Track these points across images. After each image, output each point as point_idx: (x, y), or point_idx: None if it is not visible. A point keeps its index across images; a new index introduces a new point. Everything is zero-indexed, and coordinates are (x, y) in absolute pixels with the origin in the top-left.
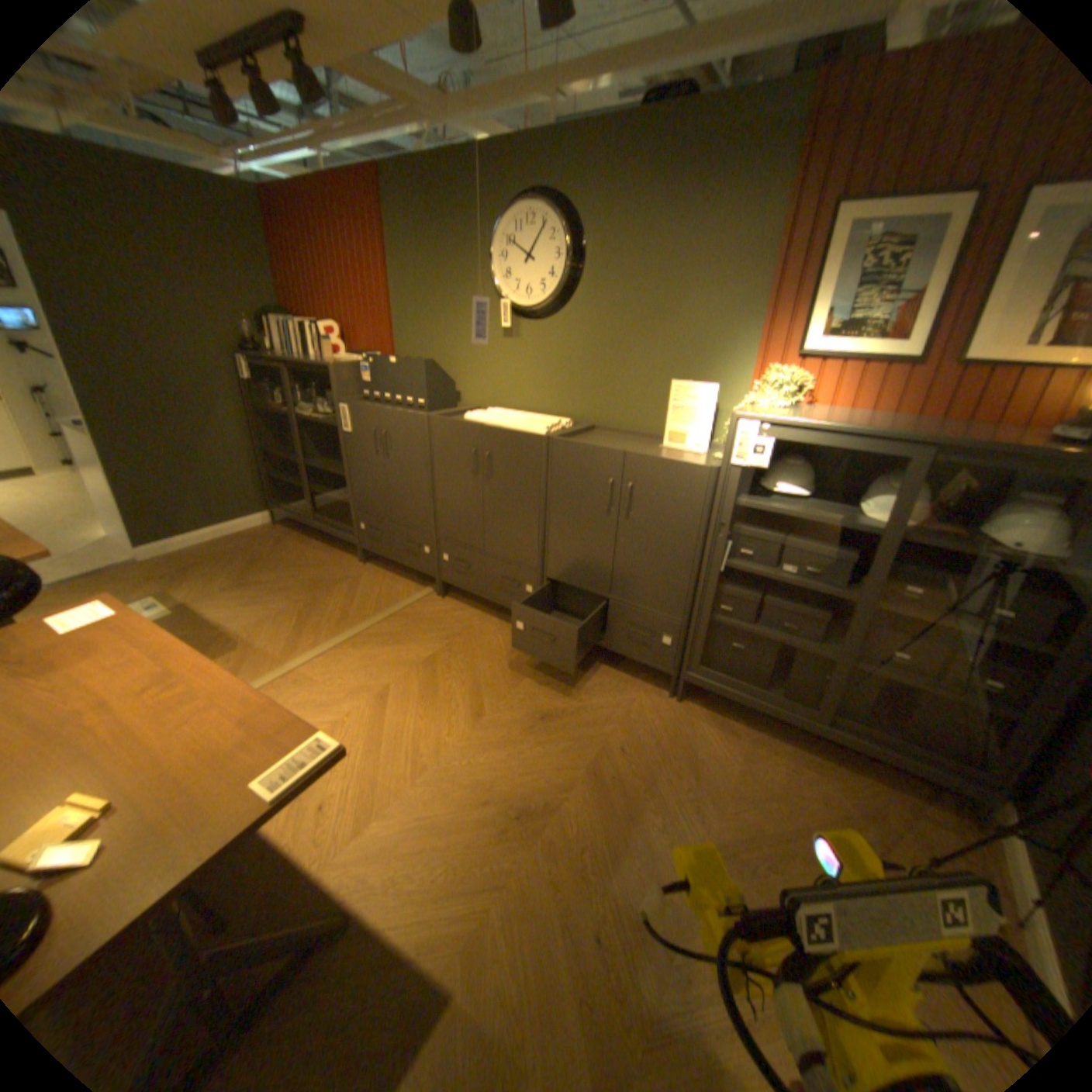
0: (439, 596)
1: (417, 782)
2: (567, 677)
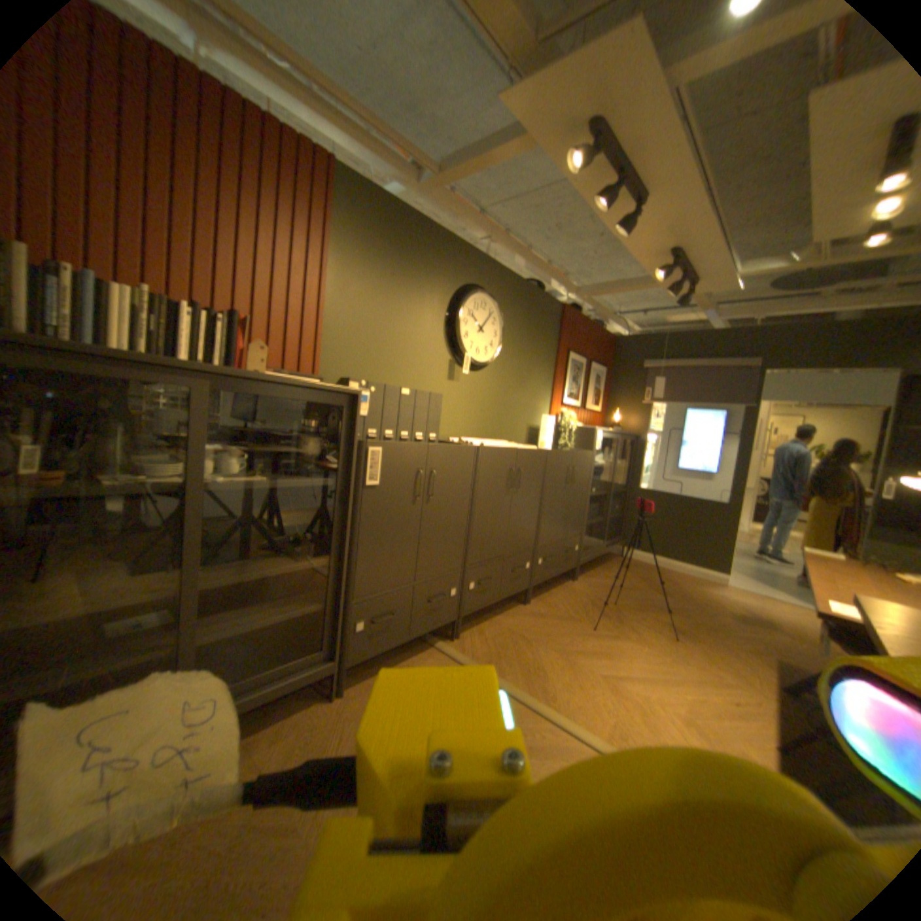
0: (456, 638)
1: (685, 663)
2: (564, 602)
